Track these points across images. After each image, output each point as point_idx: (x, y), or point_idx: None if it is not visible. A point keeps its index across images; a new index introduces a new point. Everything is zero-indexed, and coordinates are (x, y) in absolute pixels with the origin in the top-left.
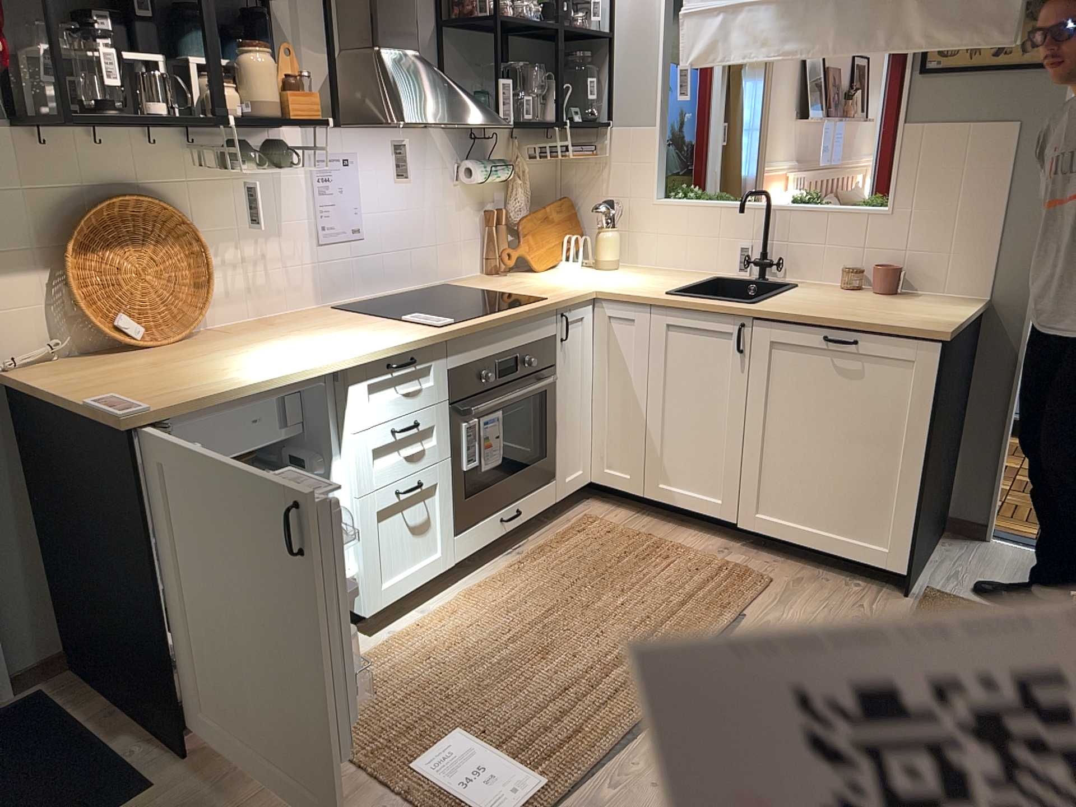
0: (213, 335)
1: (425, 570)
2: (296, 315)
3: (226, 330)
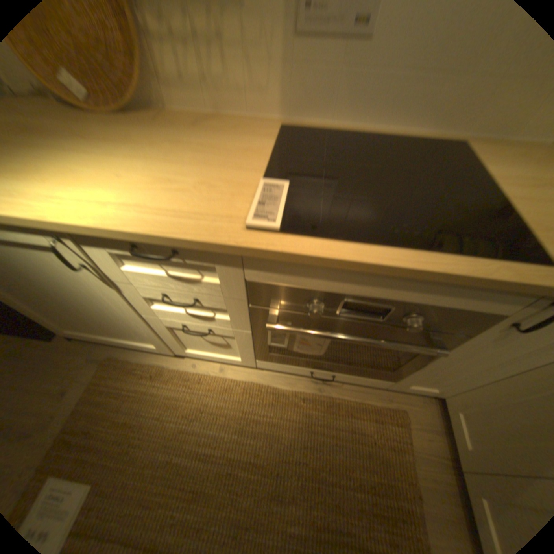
0: (146, 108)
1: (224, 357)
2: (245, 115)
3: (168, 107)
